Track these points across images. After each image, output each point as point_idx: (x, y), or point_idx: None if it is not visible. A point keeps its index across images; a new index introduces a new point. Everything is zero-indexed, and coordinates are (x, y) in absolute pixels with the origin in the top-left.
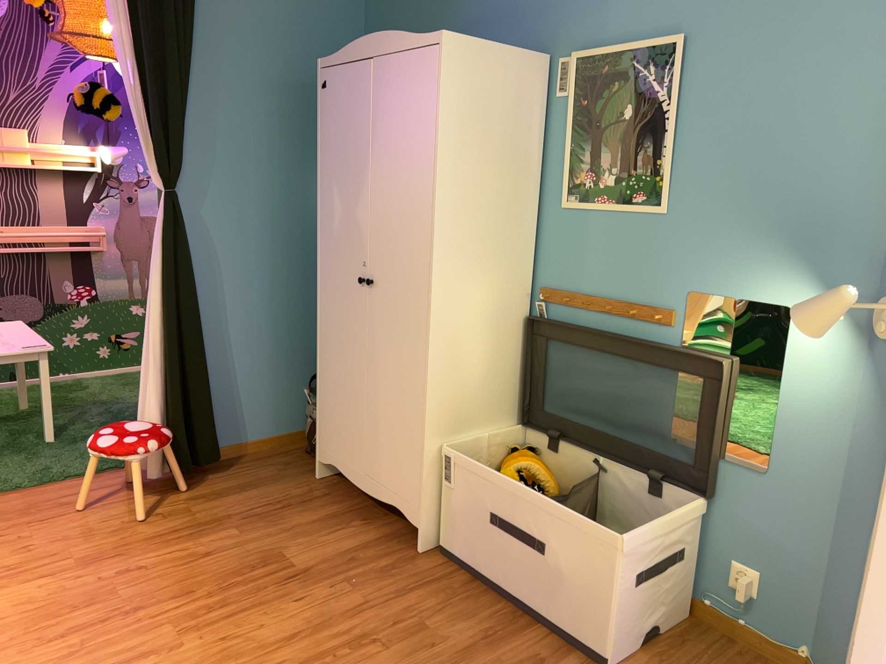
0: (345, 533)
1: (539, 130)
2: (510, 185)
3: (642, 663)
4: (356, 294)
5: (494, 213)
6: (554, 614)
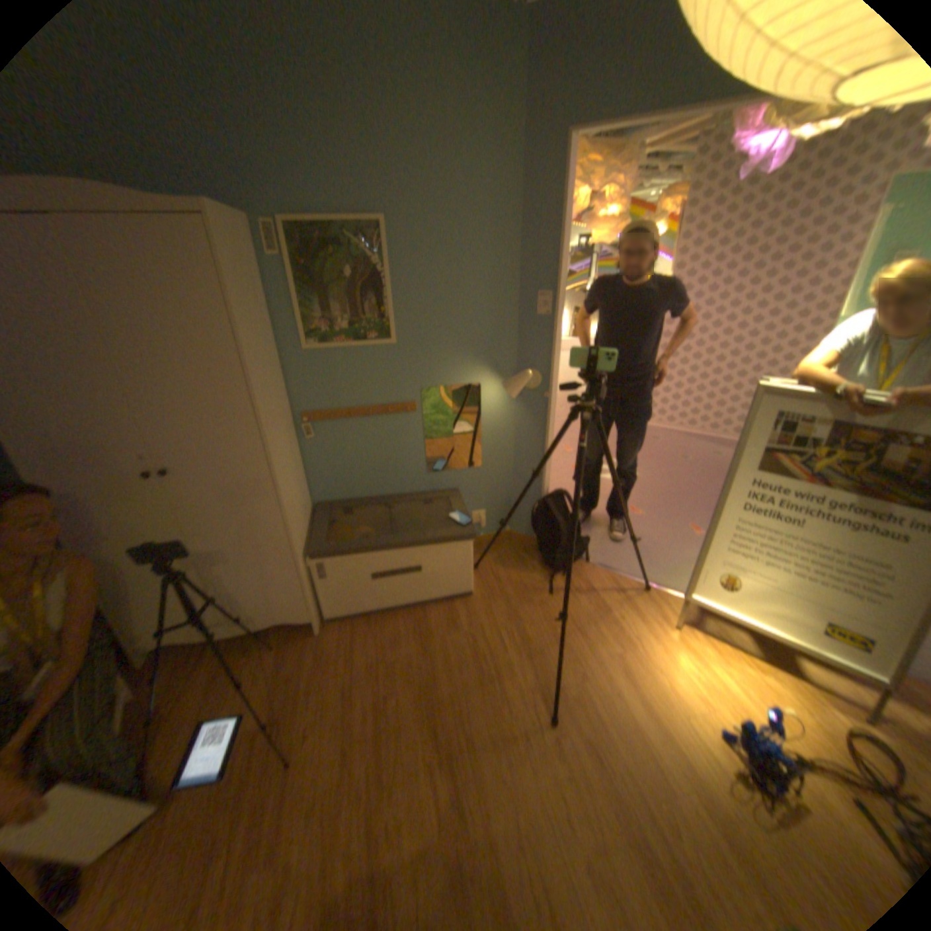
0: (247, 674)
1: (262, 287)
2: (267, 342)
3: (475, 582)
4: (141, 490)
5: (269, 370)
6: (434, 596)
